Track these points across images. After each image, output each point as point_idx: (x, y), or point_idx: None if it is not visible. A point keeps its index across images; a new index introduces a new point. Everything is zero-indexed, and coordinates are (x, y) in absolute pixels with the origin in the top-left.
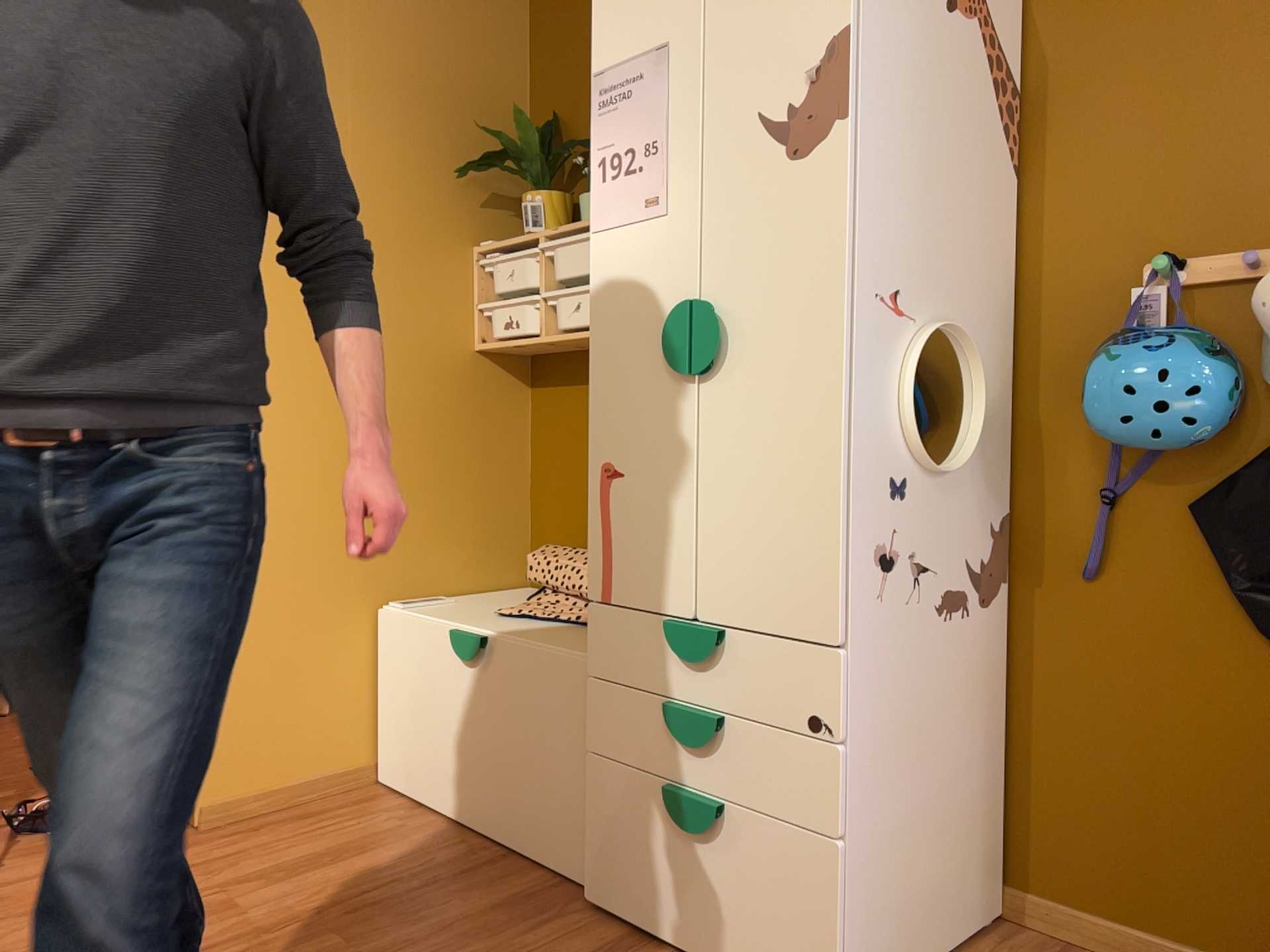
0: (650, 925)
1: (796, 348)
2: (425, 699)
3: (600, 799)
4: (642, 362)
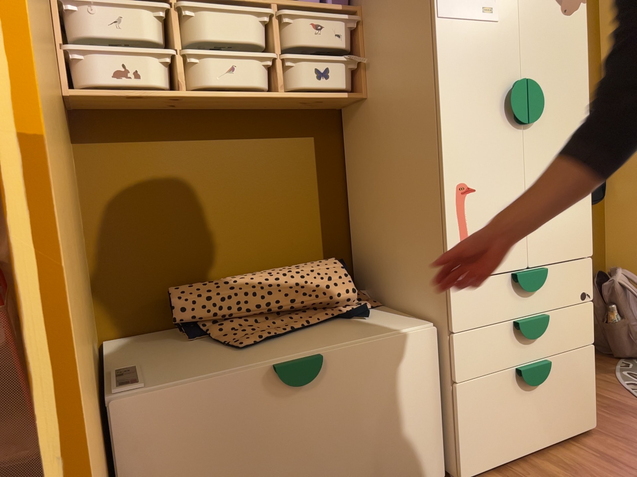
0: (509, 455)
1: (570, 113)
2: (227, 457)
3: (470, 408)
4: (485, 115)
